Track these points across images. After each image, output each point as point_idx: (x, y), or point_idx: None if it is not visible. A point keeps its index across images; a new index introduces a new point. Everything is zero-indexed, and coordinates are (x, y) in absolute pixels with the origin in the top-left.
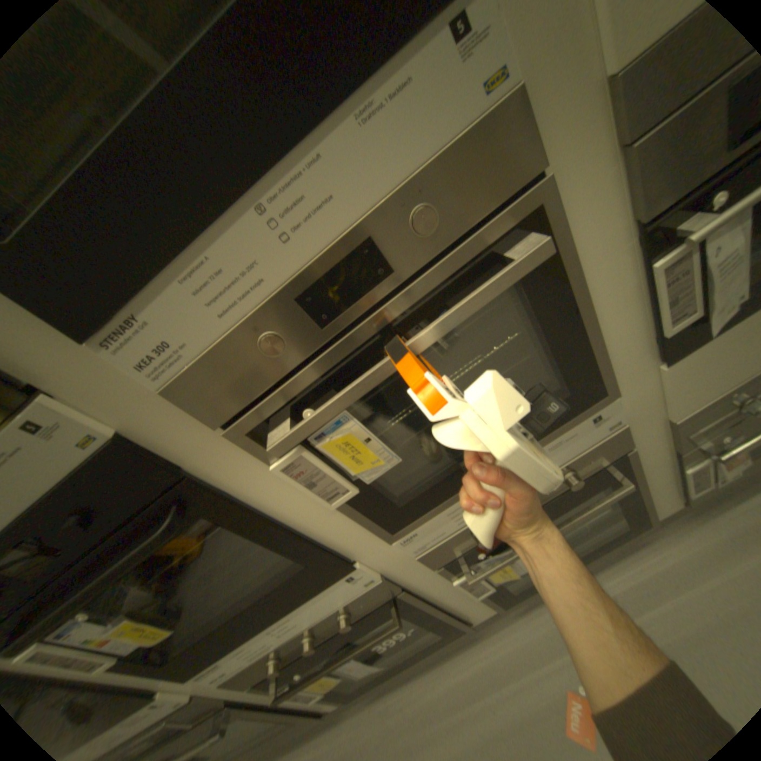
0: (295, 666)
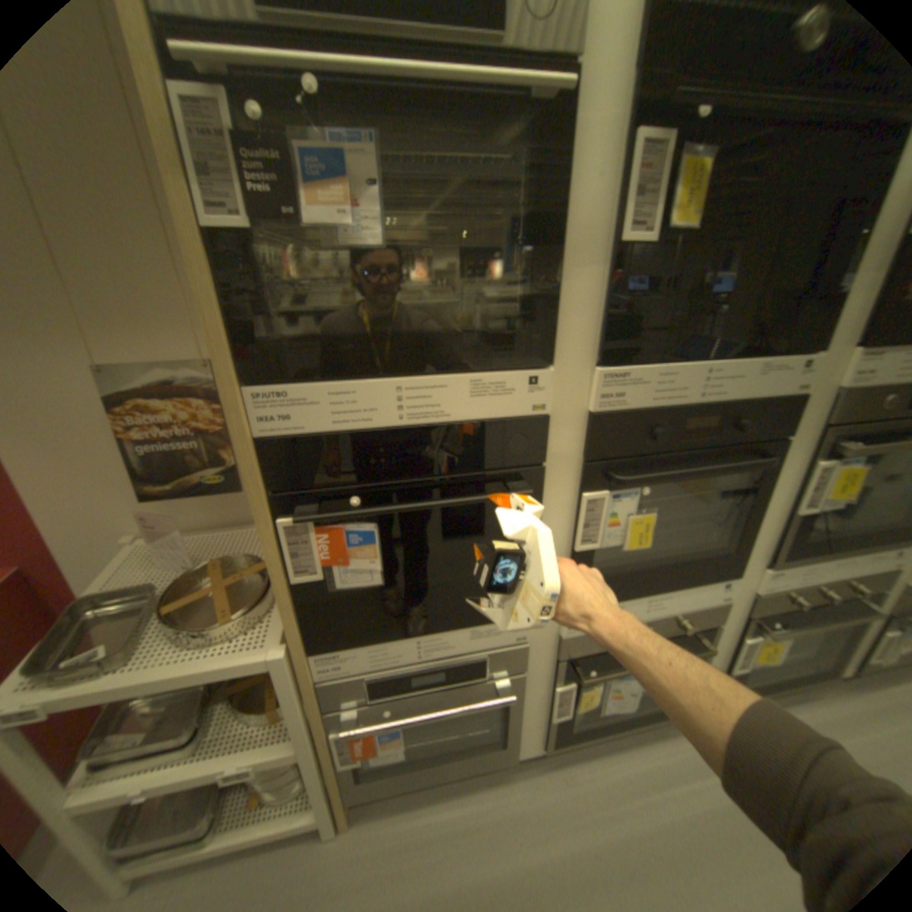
0: (607, 658)
